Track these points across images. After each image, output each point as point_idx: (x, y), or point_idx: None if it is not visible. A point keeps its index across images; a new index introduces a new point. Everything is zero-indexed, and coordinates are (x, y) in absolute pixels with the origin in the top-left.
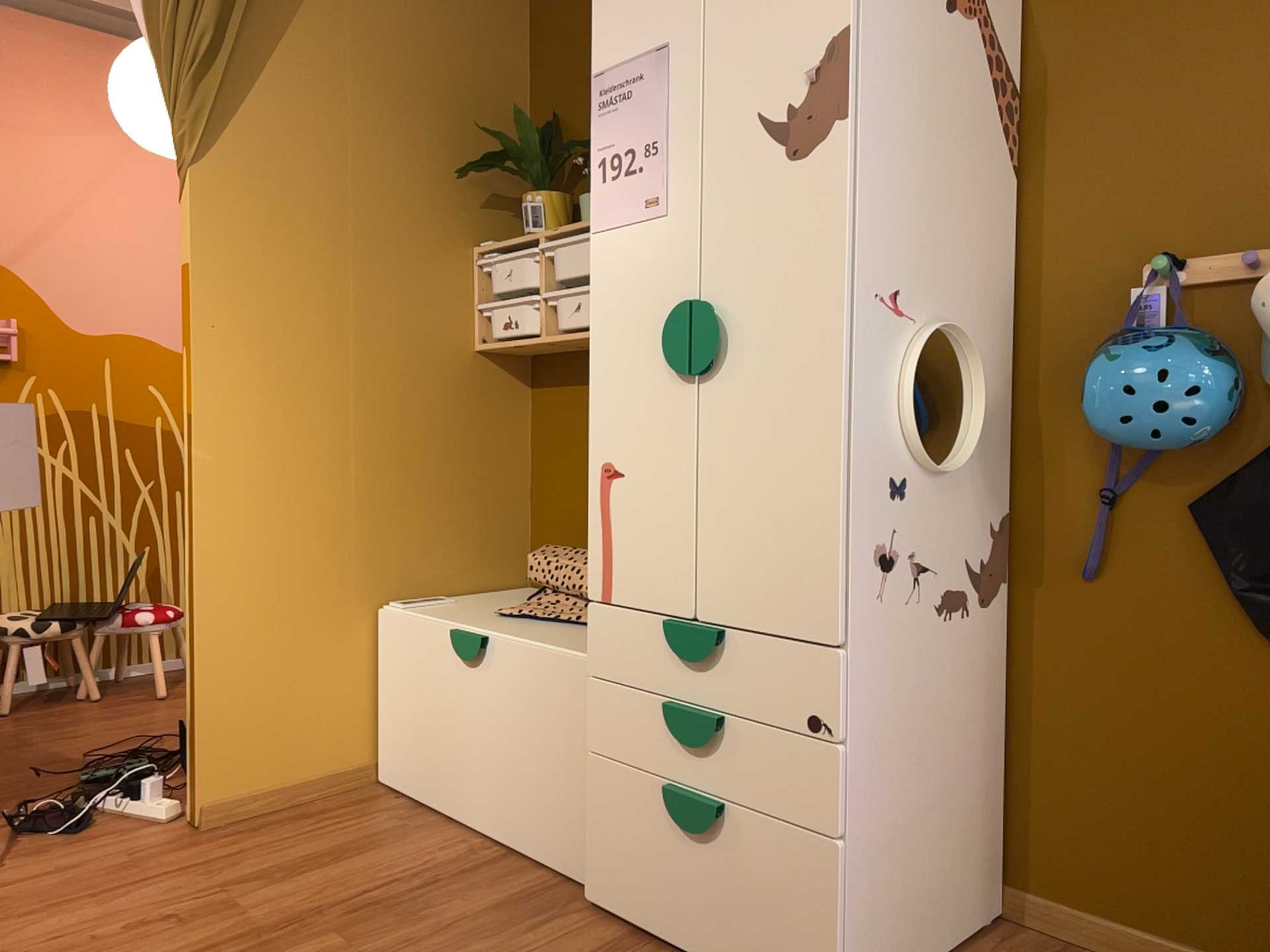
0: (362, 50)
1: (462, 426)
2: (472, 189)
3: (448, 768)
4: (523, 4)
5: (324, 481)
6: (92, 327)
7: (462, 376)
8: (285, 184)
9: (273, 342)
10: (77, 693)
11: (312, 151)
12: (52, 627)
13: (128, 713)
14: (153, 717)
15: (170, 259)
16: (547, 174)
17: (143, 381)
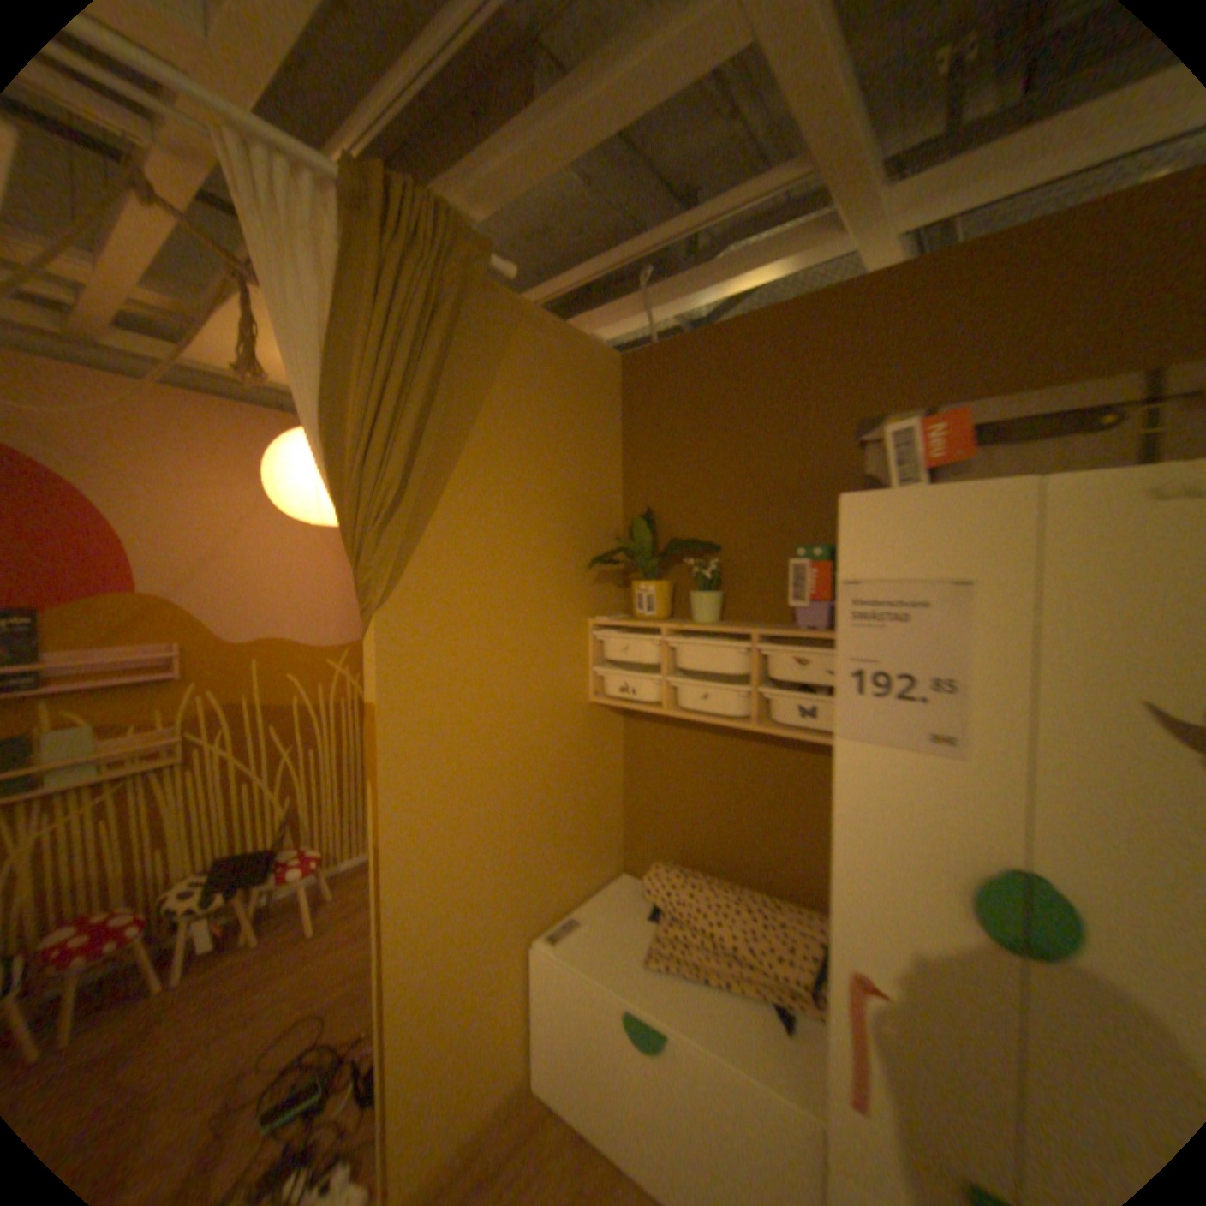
0: (510, 471)
1: (582, 766)
2: (586, 571)
3: (618, 1123)
4: (616, 413)
5: (488, 857)
6: (238, 637)
7: (581, 724)
8: (453, 606)
9: (446, 753)
10: (237, 936)
11: (474, 570)
12: (216, 902)
13: (287, 972)
14: (308, 977)
15: (299, 575)
16: (656, 566)
17: (281, 672)
